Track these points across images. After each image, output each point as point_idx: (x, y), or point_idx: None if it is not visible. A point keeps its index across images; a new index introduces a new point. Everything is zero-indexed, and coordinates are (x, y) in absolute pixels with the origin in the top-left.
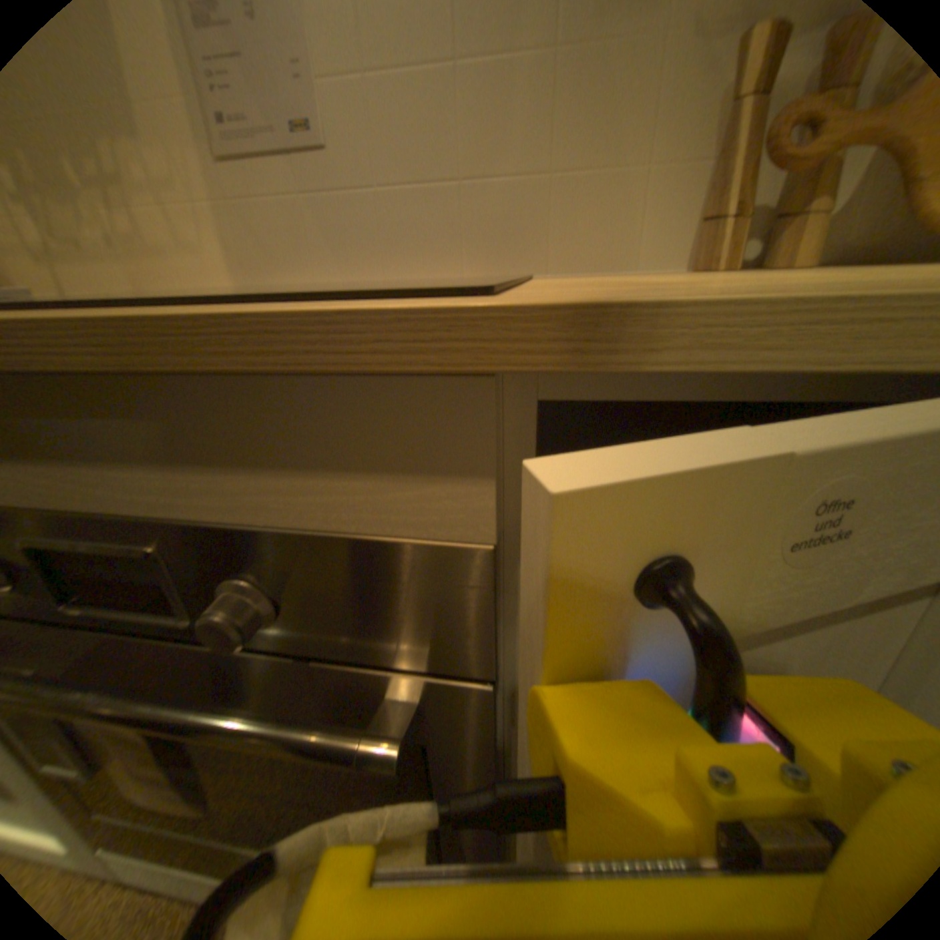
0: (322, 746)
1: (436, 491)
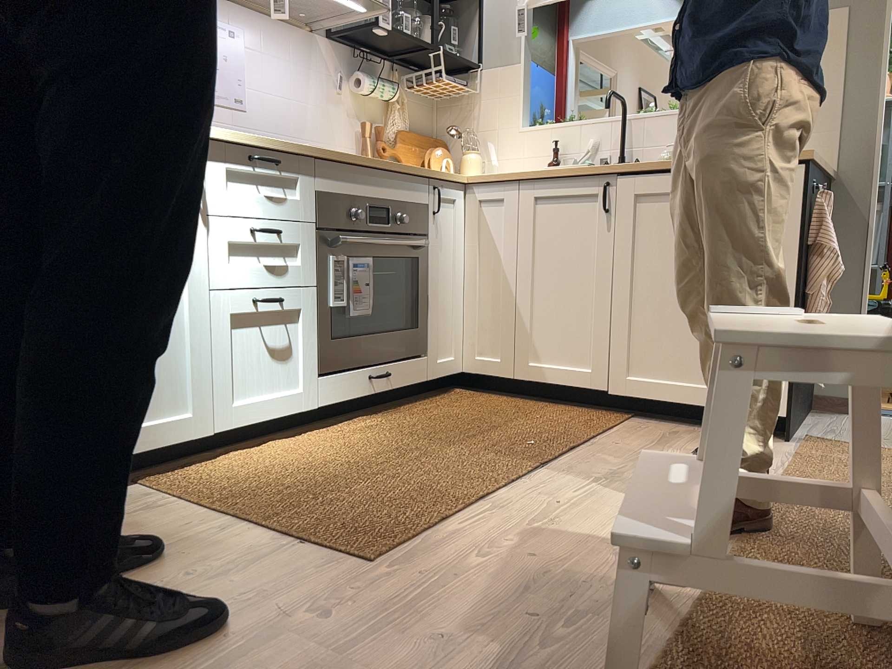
0: (417, 240)
1: (424, 190)
